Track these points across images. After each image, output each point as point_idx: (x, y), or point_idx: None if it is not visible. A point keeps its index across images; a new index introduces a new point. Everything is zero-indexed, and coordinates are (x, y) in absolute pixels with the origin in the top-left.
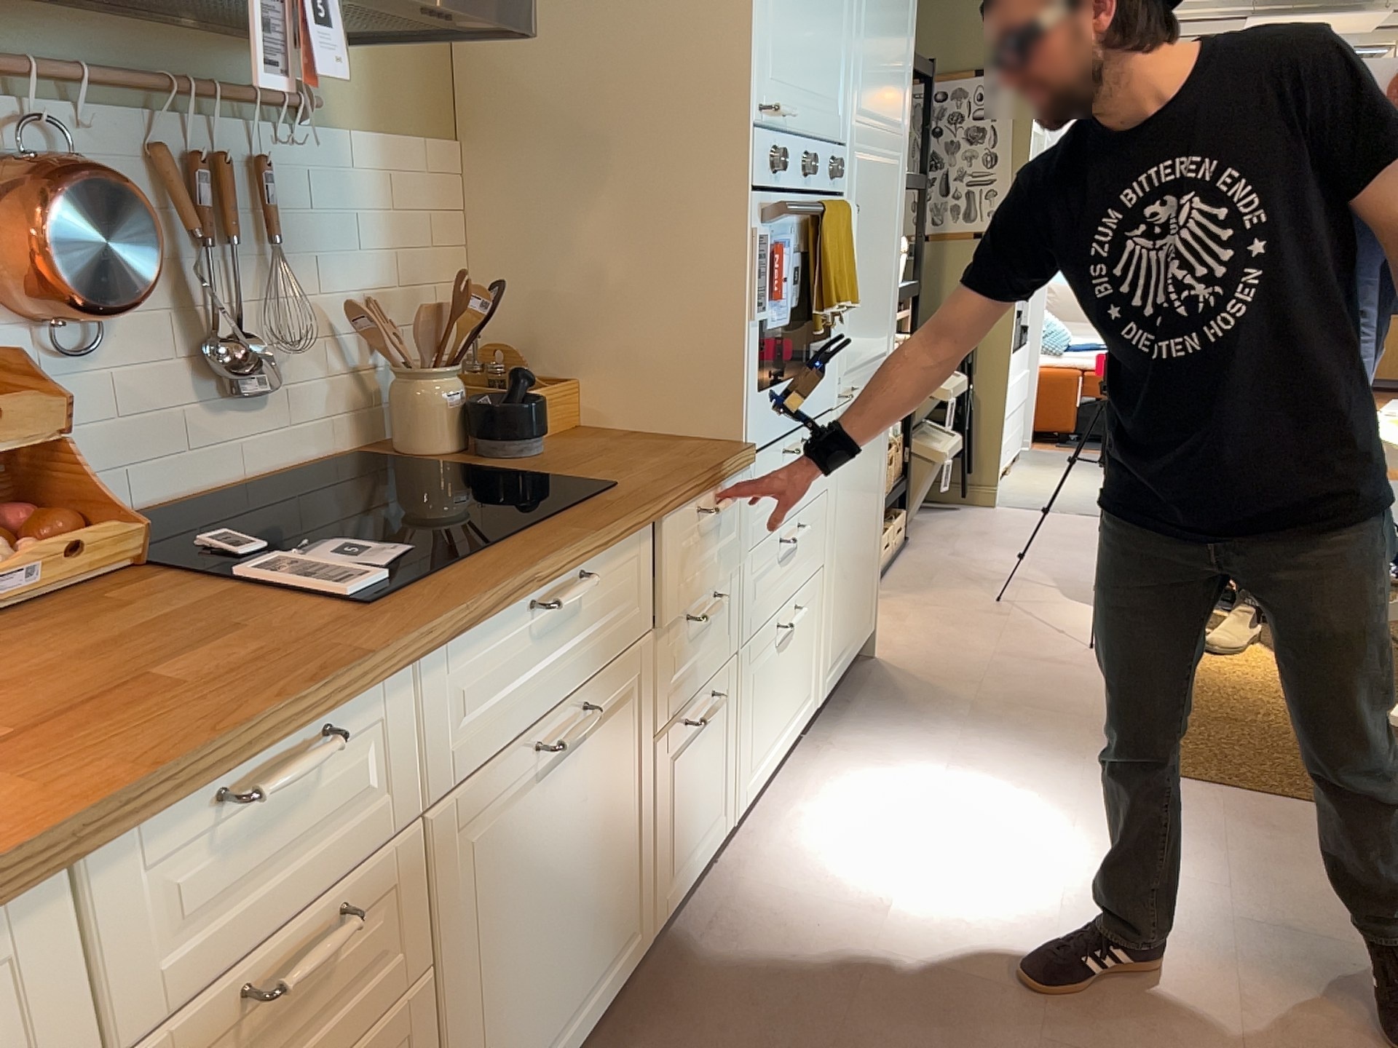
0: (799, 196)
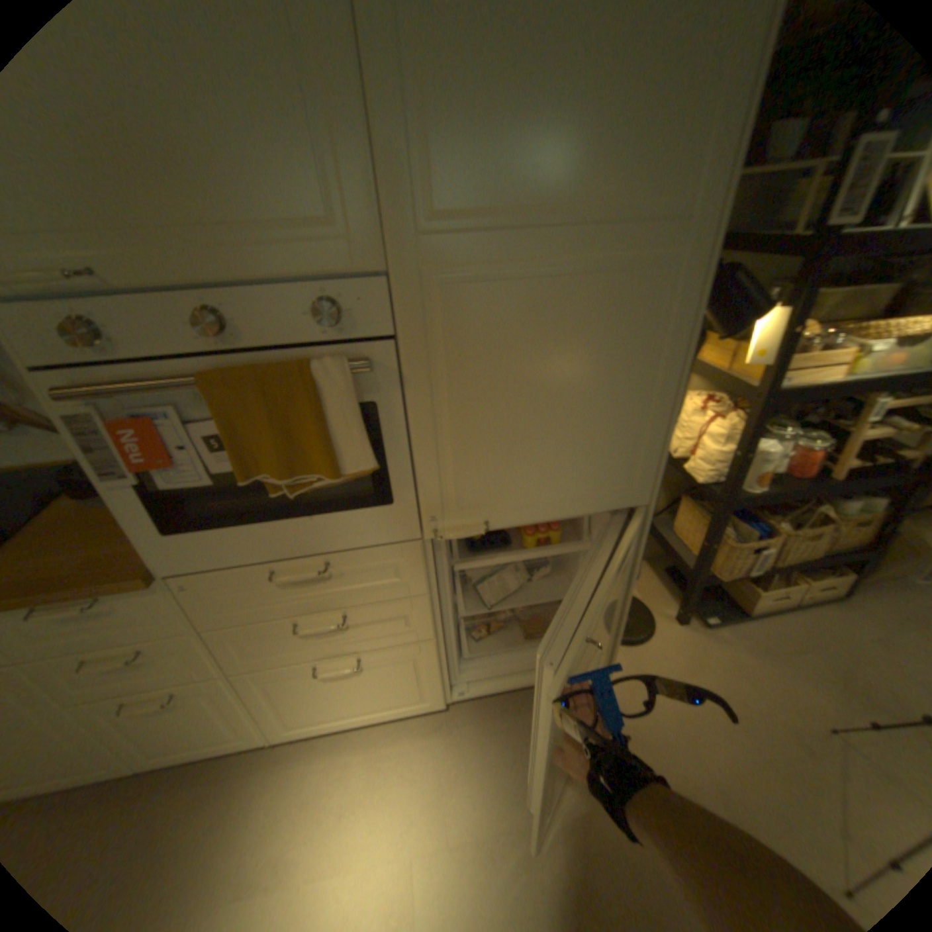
0: (195, 357)
